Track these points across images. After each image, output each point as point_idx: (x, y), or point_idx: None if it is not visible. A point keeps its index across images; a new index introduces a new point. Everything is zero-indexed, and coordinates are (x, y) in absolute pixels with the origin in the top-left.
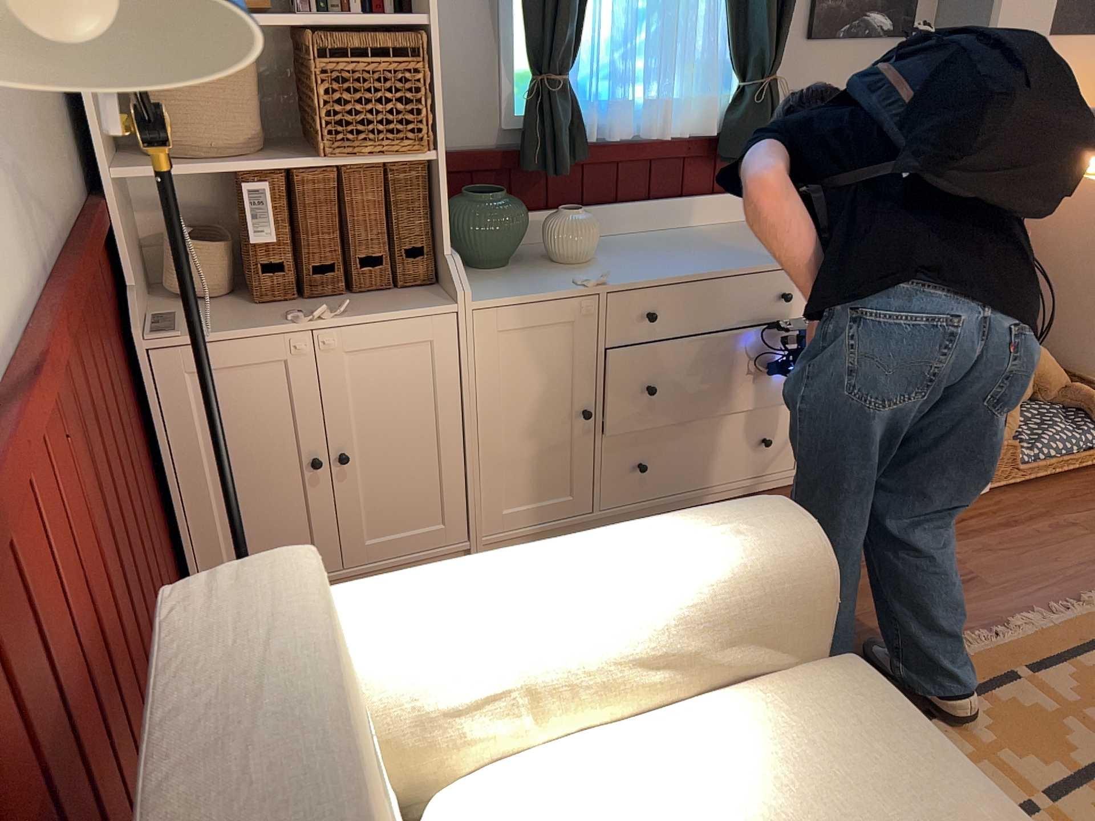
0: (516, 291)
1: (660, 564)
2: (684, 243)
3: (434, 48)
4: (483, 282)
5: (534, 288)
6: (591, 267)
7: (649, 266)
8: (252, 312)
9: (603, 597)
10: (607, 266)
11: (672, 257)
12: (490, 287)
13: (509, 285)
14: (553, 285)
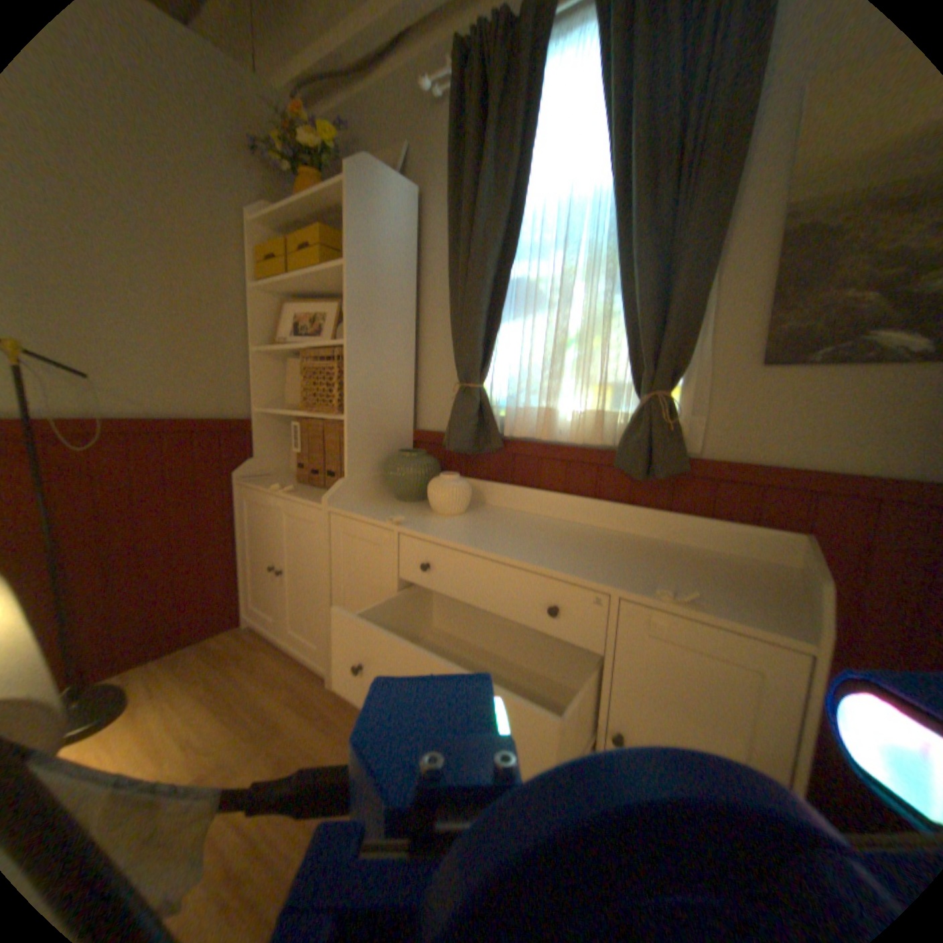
0: (363, 511)
1: None
2: (545, 532)
3: (348, 355)
4: (374, 504)
5: (373, 514)
6: (437, 518)
7: (466, 530)
8: (286, 484)
9: None
10: (449, 521)
11: (502, 533)
12: (364, 506)
13: (374, 509)
14: (384, 516)
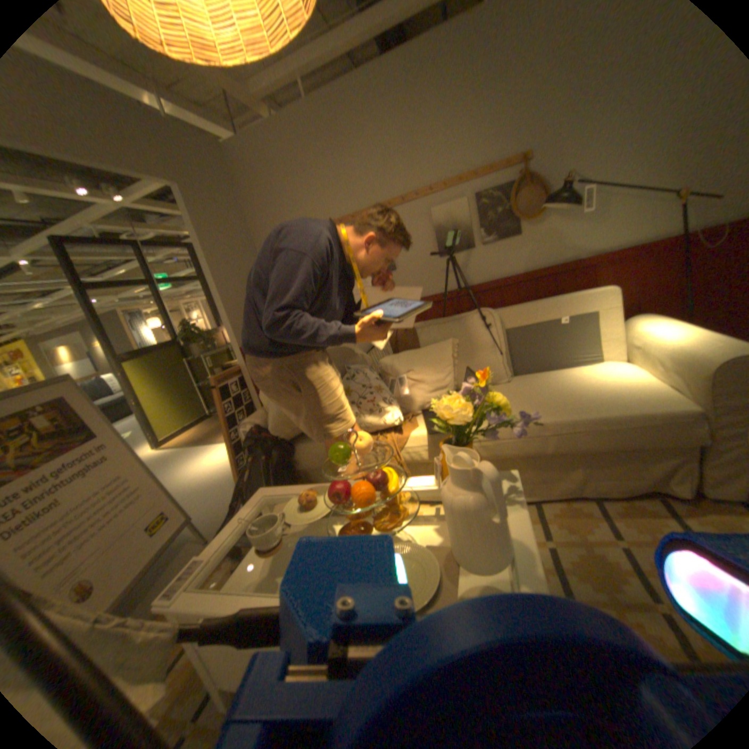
0: None
1: (691, 340)
2: None
3: None
4: None
5: None
6: None
7: None
8: None
9: (671, 338)
10: None
11: None
12: None
13: None
14: None
